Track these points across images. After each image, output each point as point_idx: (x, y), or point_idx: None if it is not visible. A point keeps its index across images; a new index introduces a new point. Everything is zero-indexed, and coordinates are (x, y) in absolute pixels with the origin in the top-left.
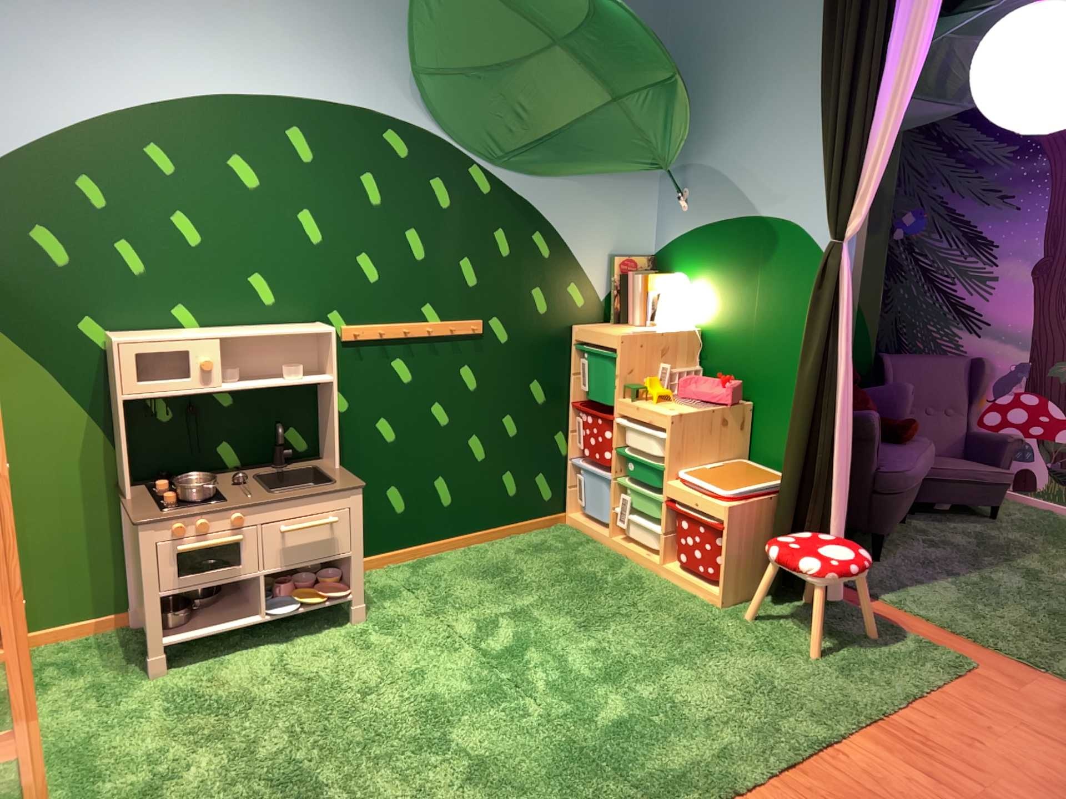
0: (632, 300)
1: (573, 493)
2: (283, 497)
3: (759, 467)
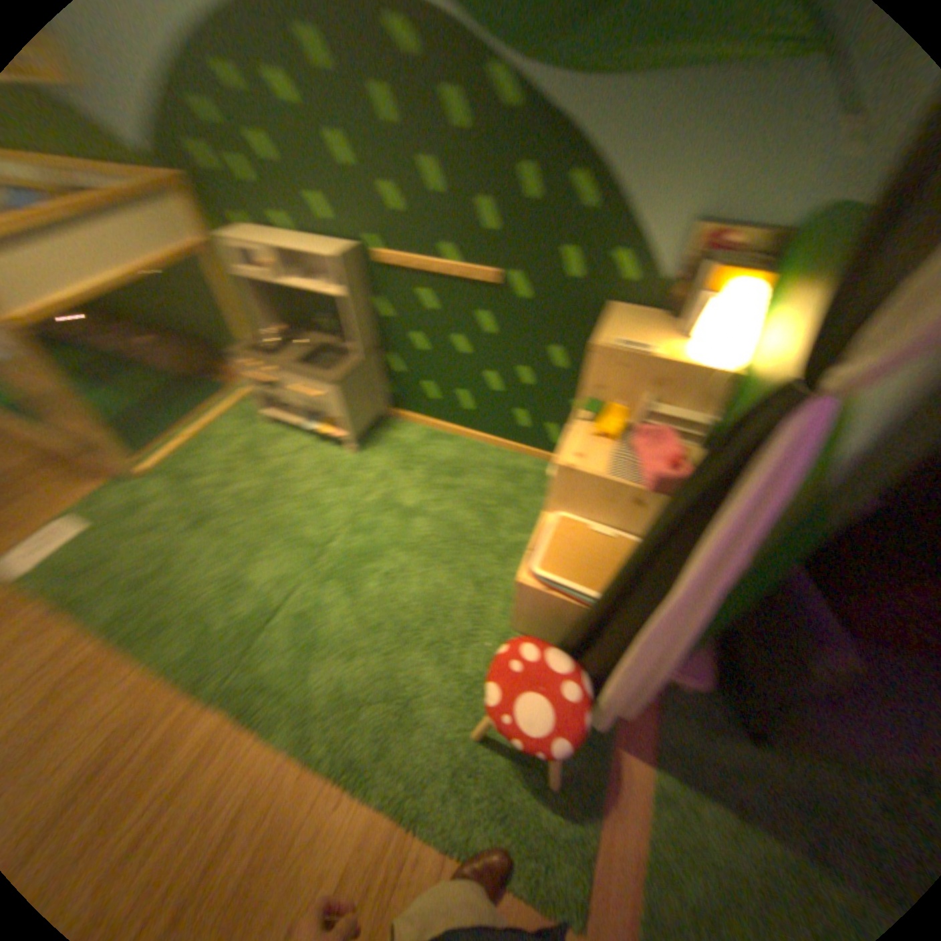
0: (694, 295)
1: None
2: (288, 370)
3: None
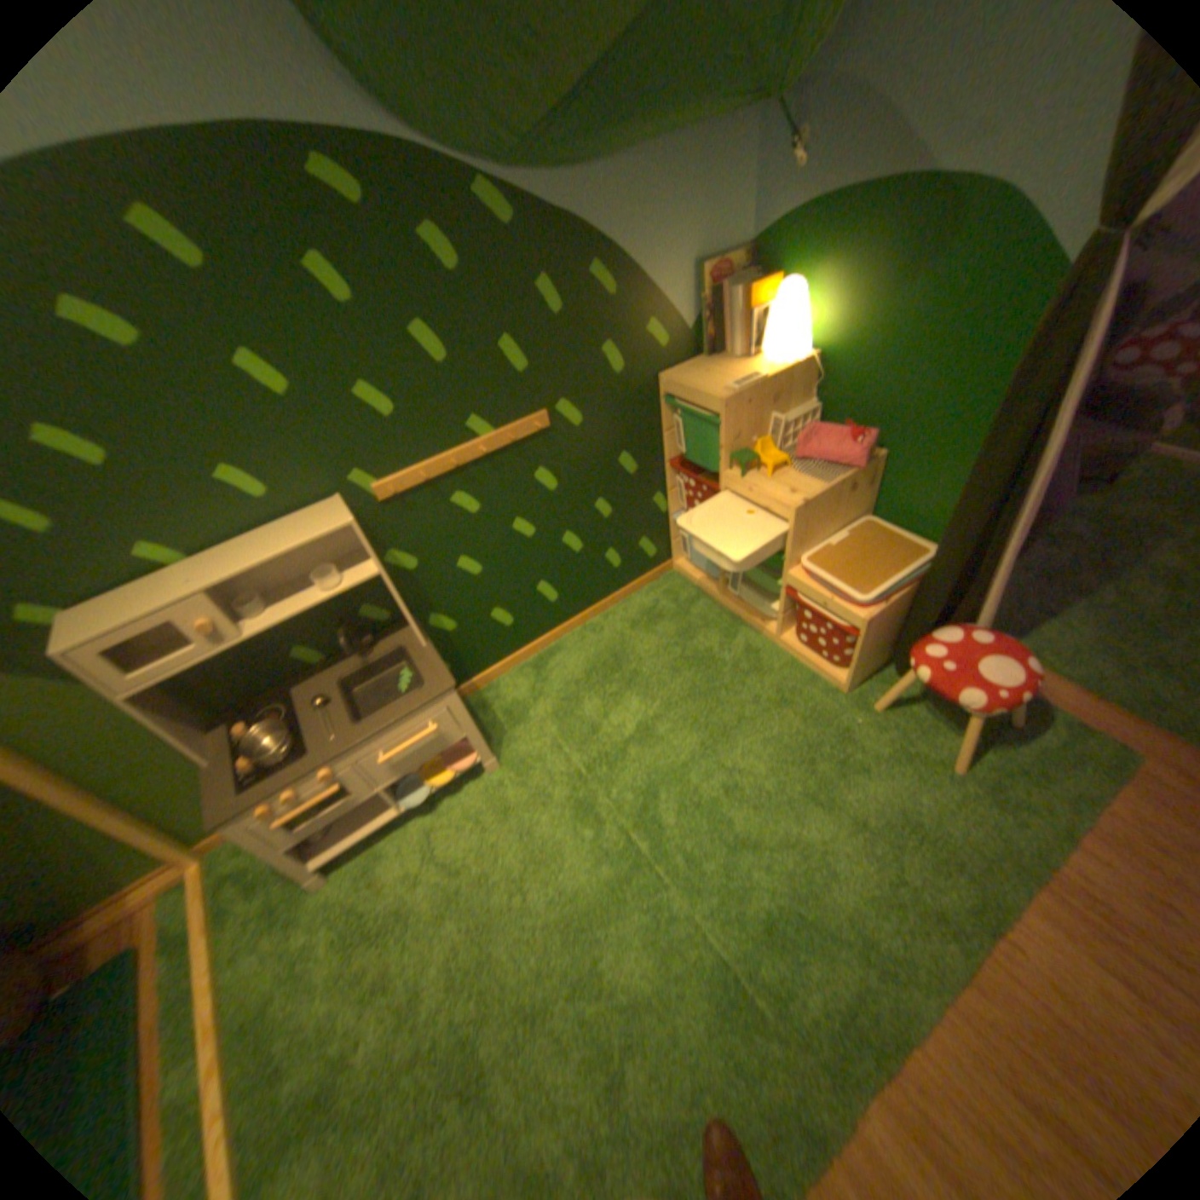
0: (728, 323)
1: (676, 543)
2: (368, 730)
3: (889, 530)
